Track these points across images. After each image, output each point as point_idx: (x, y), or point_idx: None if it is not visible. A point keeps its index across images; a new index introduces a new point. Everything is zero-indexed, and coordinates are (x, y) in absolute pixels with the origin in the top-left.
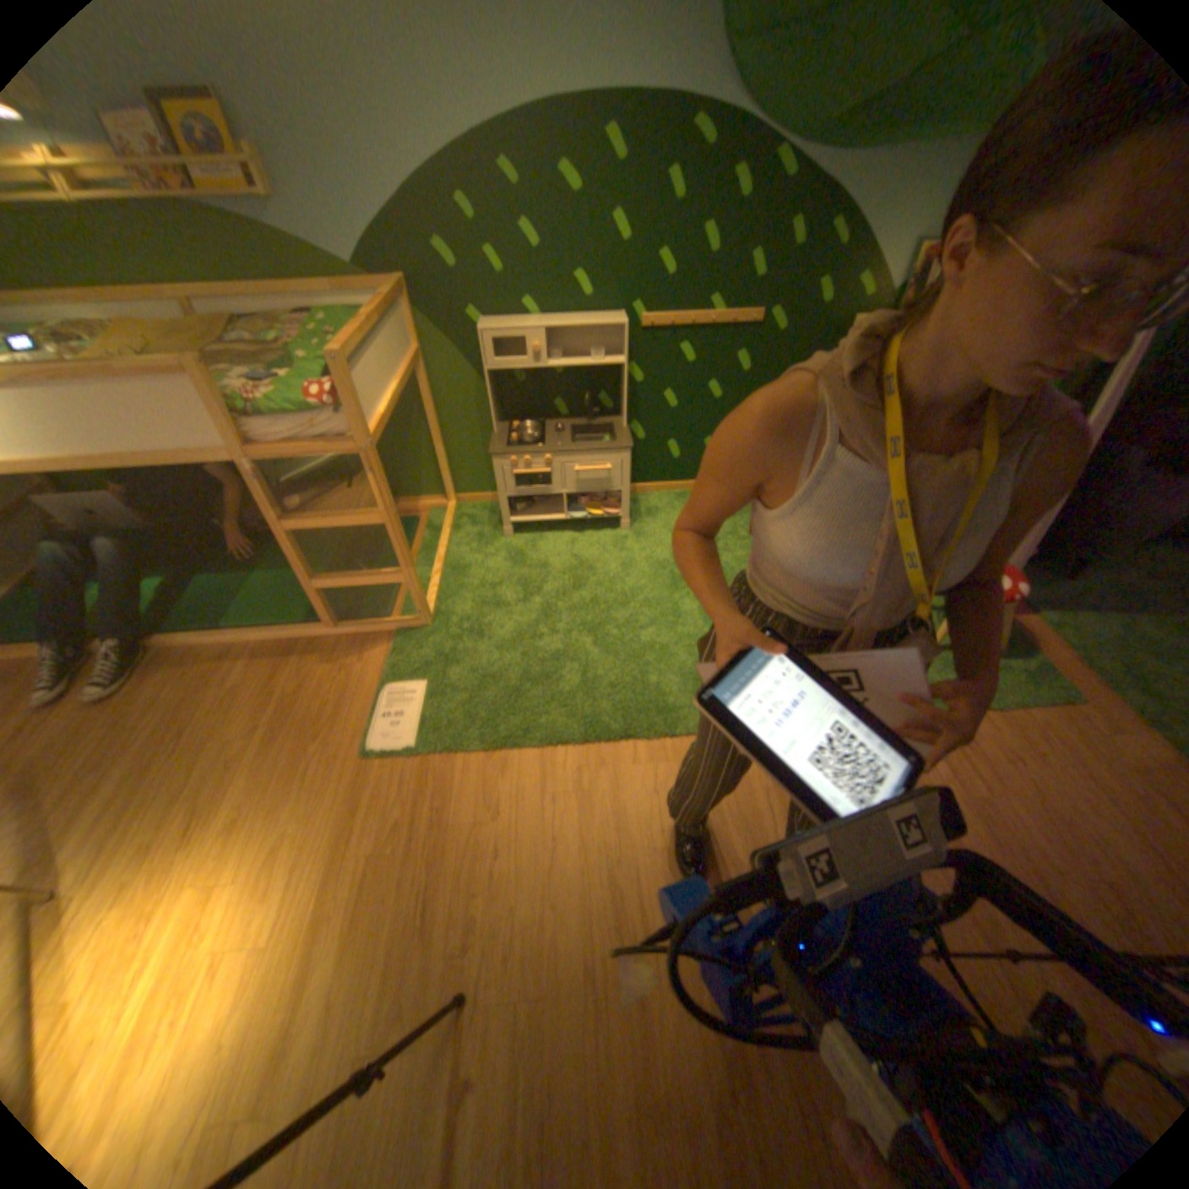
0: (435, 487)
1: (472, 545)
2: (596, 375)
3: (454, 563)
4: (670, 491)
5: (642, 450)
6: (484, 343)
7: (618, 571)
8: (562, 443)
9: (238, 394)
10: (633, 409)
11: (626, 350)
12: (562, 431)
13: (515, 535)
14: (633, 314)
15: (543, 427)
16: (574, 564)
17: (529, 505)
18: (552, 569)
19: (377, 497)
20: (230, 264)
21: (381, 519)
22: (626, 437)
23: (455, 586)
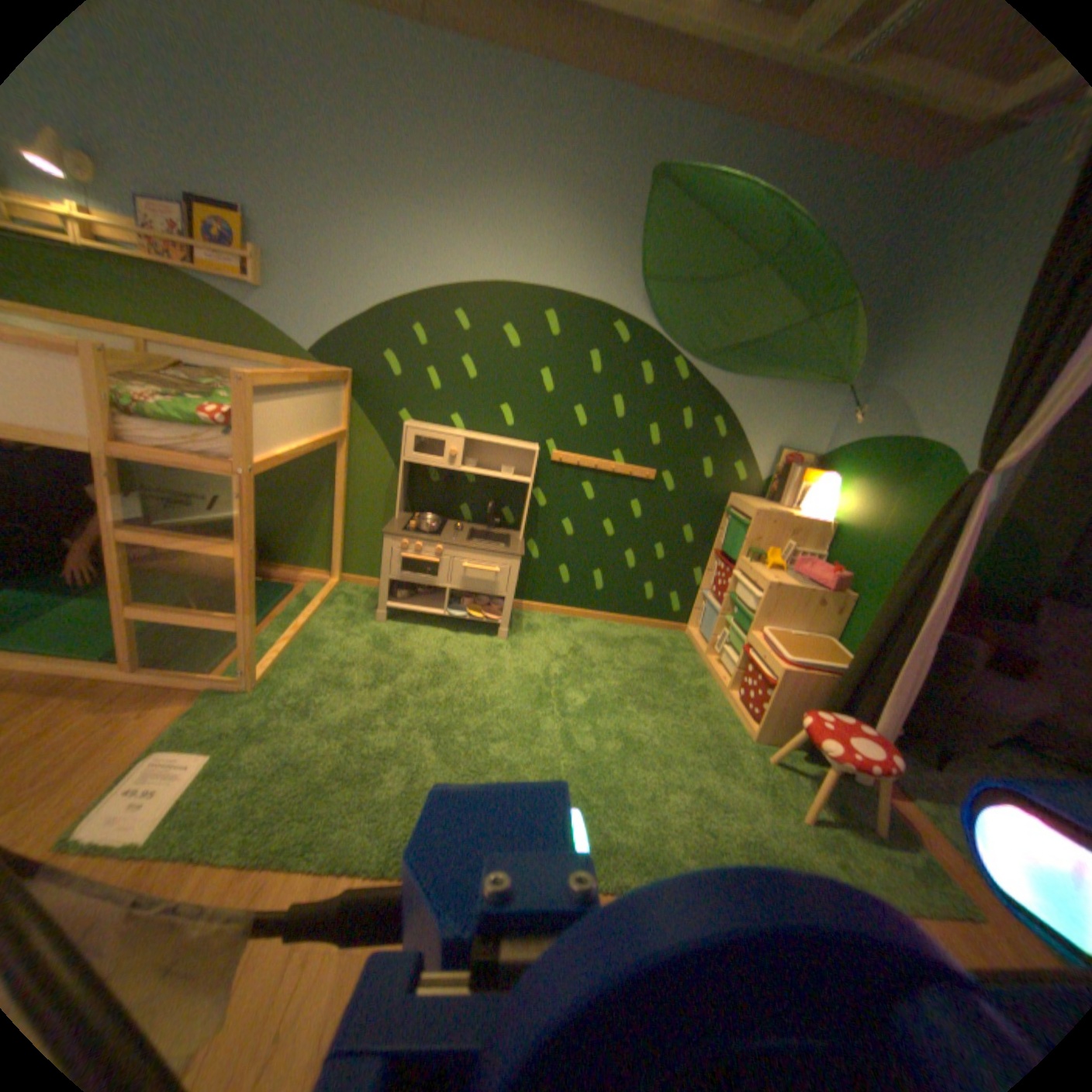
0: (322, 560)
1: (337, 620)
2: (502, 489)
3: (310, 633)
4: (554, 611)
5: (533, 566)
6: (406, 435)
7: (483, 673)
8: (456, 536)
9: (129, 394)
10: (530, 526)
11: (532, 469)
12: (460, 528)
13: (387, 619)
14: (544, 446)
15: (443, 522)
16: (439, 658)
17: (410, 591)
18: (414, 659)
19: (236, 526)
20: (197, 323)
21: (233, 551)
22: (518, 545)
23: (300, 655)
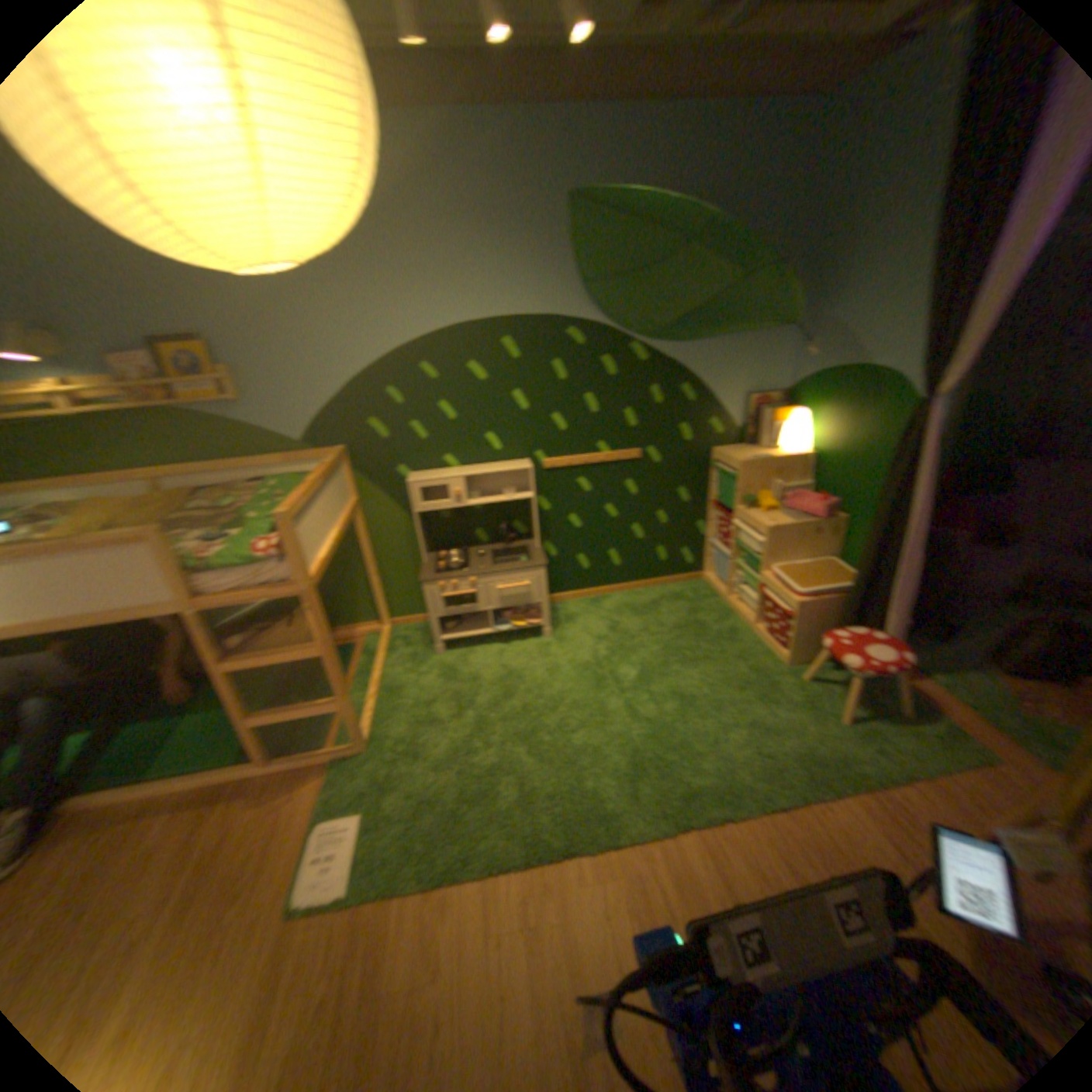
0: (374, 614)
1: (408, 665)
2: (512, 508)
3: (391, 684)
4: (587, 596)
5: (557, 564)
6: (416, 491)
7: (547, 676)
8: (486, 565)
9: (197, 553)
10: (546, 532)
11: (535, 487)
12: (486, 555)
13: (449, 651)
14: (538, 460)
15: (469, 553)
16: (505, 673)
17: (461, 622)
18: (485, 681)
19: (318, 631)
20: (202, 448)
21: (321, 651)
22: (542, 556)
23: (392, 707)
